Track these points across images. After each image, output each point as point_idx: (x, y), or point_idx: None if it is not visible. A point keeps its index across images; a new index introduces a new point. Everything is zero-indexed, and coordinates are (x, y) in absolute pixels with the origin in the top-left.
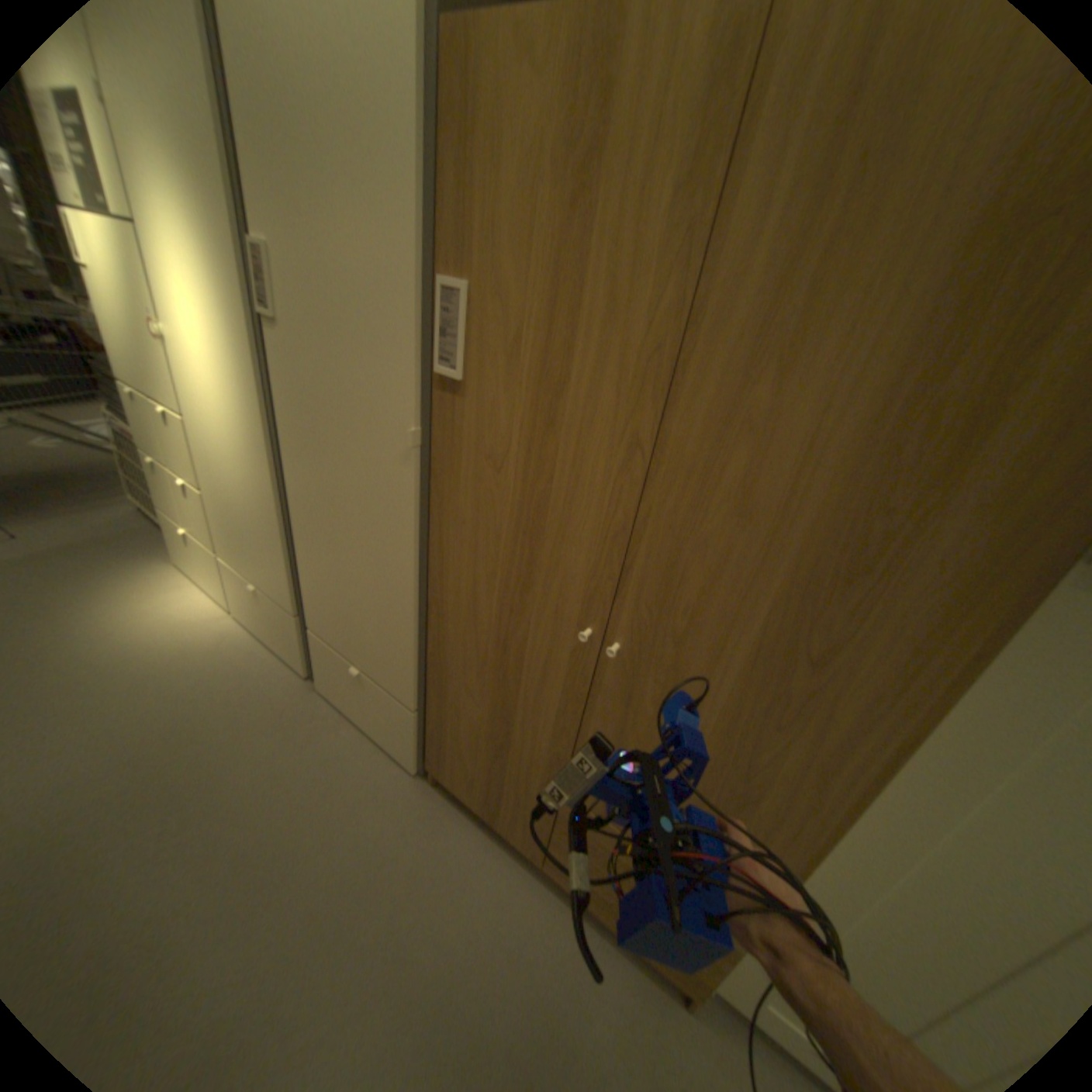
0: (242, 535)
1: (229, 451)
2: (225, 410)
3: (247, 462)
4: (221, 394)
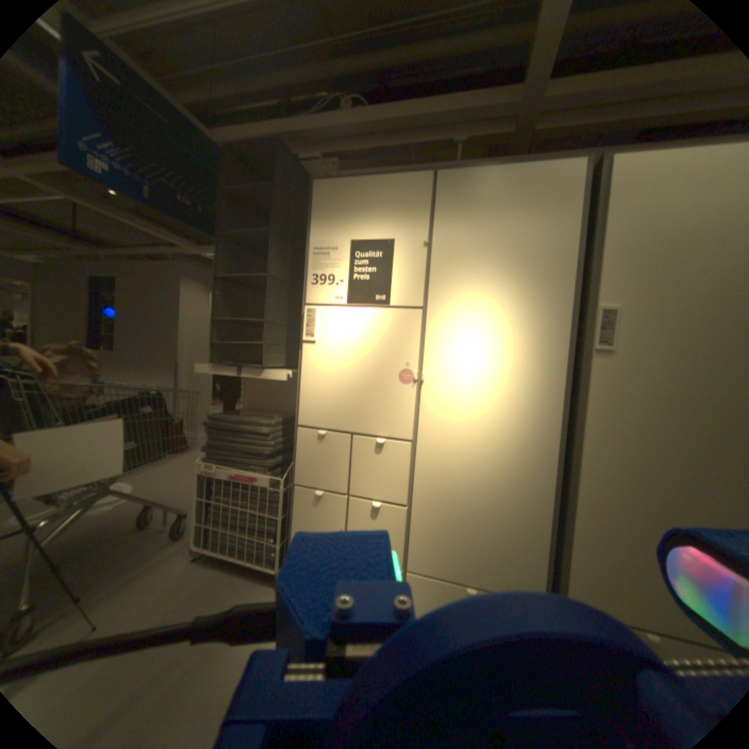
0: (466, 538)
1: (483, 459)
2: (493, 425)
3: (513, 464)
4: (494, 413)
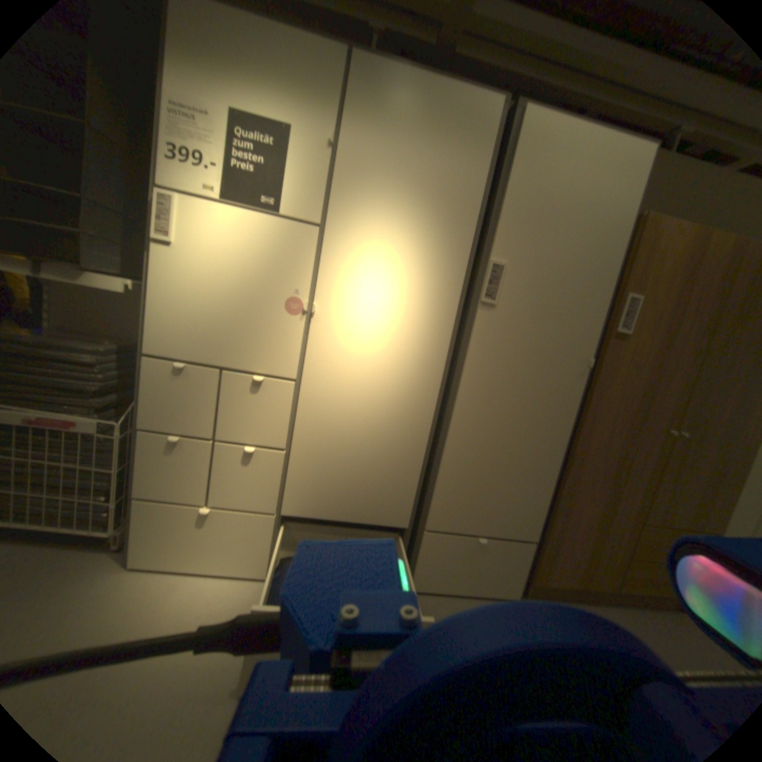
0: (345, 478)
1: (370, 402)
2: (383, 368)
3: (397, 407)
4: (385, 357)
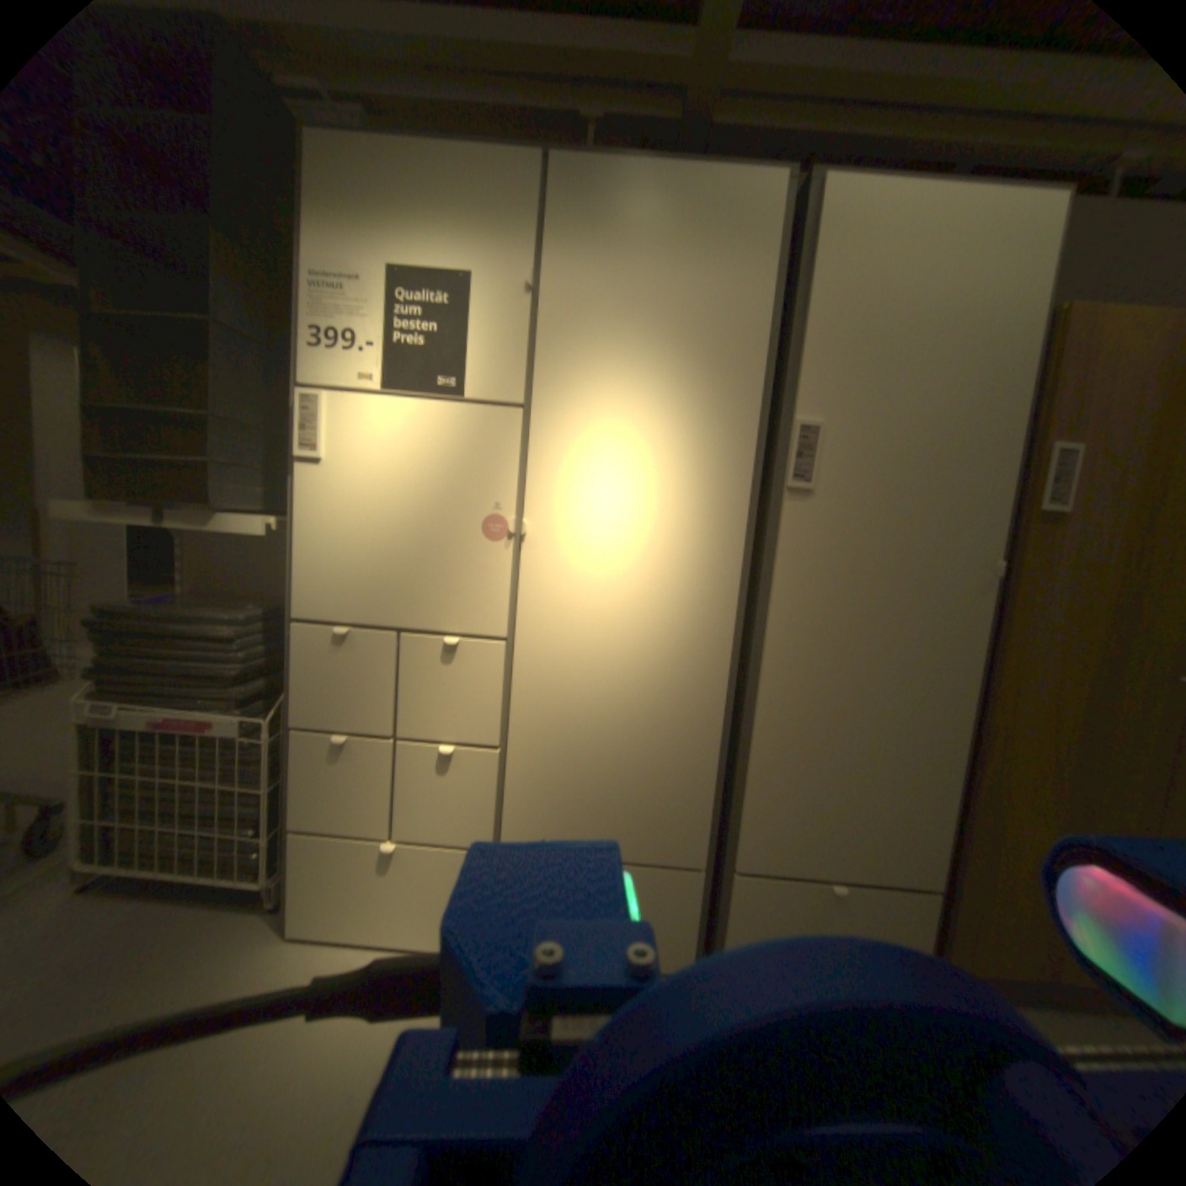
0: (595, 787)
1: (622, 663)
2: (638, 608)
3: (666, 667)
4: (640, 589)
